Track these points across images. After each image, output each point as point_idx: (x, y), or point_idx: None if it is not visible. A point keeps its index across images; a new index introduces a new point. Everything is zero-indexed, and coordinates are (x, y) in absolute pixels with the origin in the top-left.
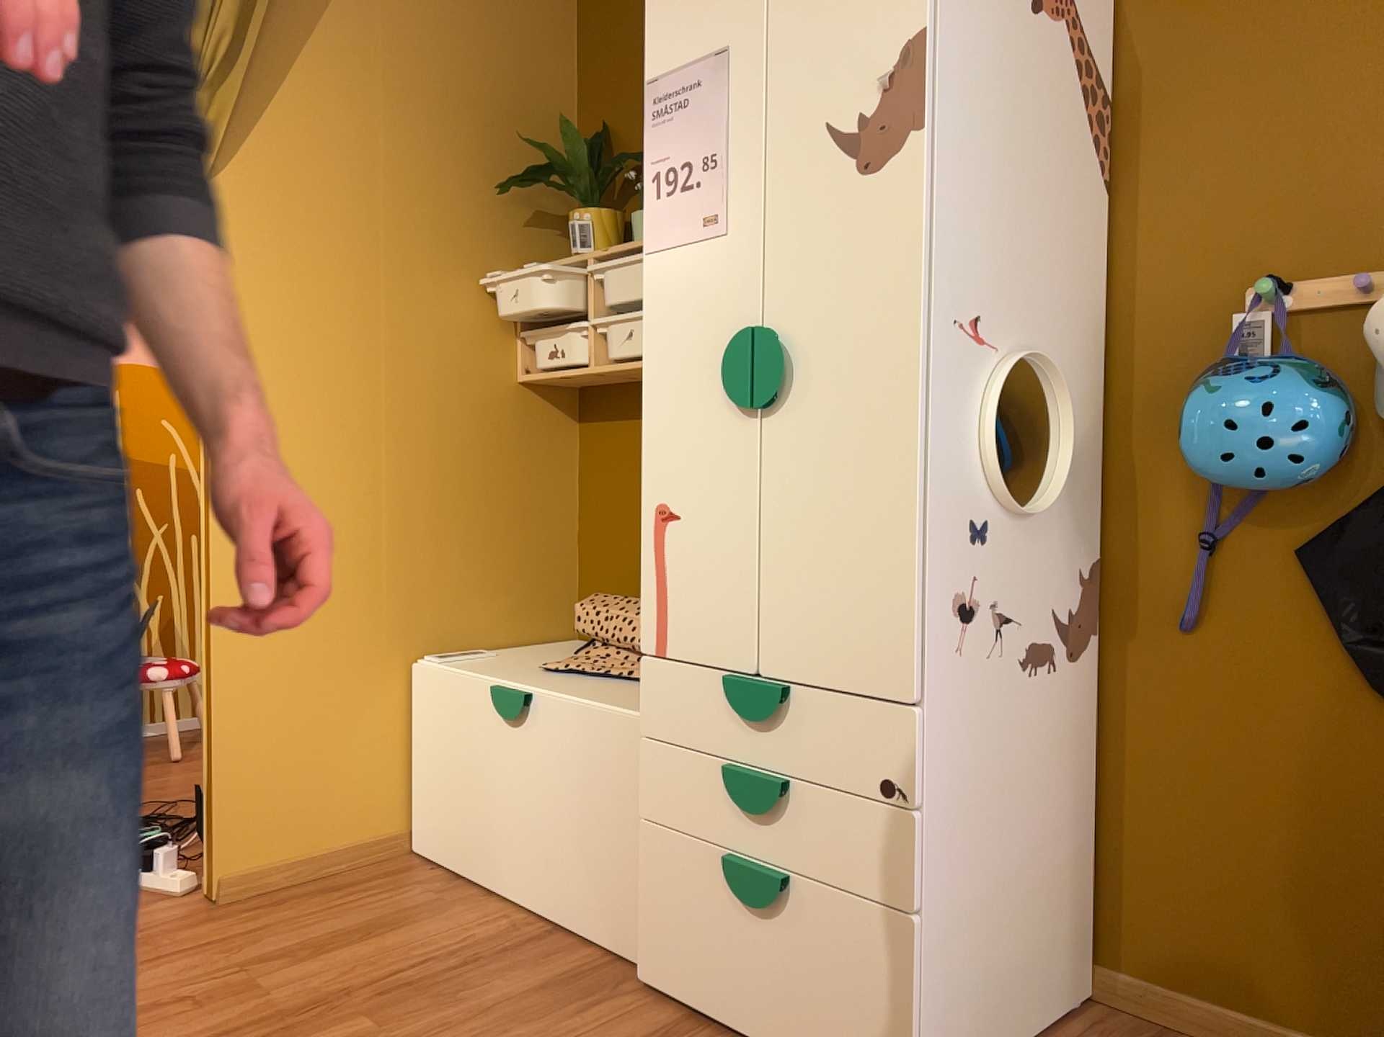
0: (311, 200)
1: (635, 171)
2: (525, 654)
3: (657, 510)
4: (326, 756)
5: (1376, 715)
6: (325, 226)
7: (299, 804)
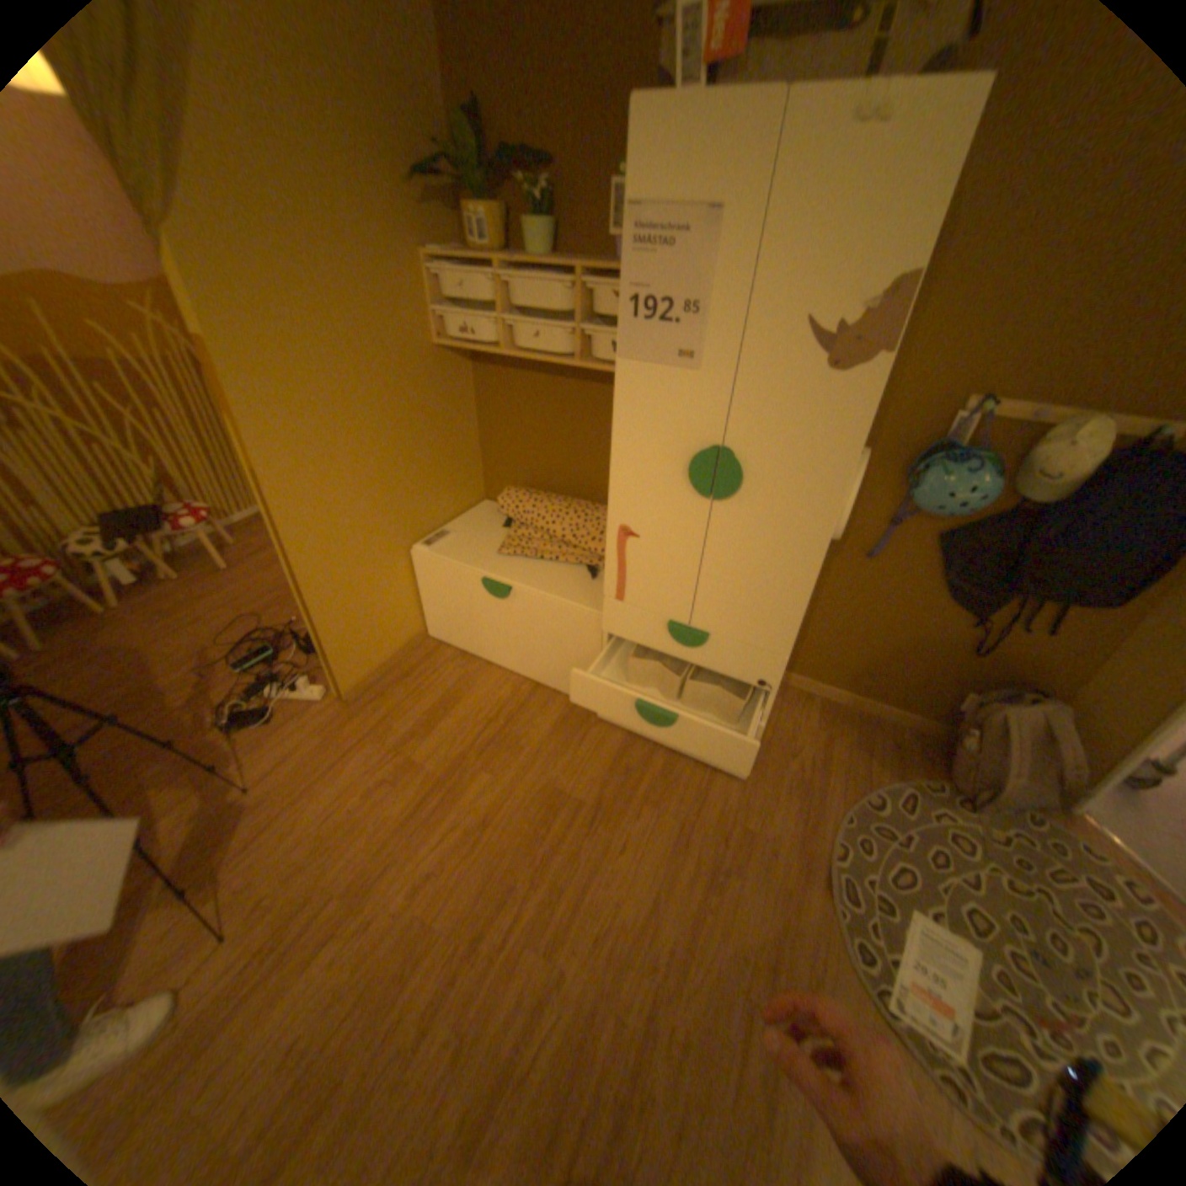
0: (256, 225)
1: (510, 158)
2: (473, 529)
3: (621, 529)
4: (379, 614)
5: (945, 604)
6: (275, 248)
7: (372, 642)
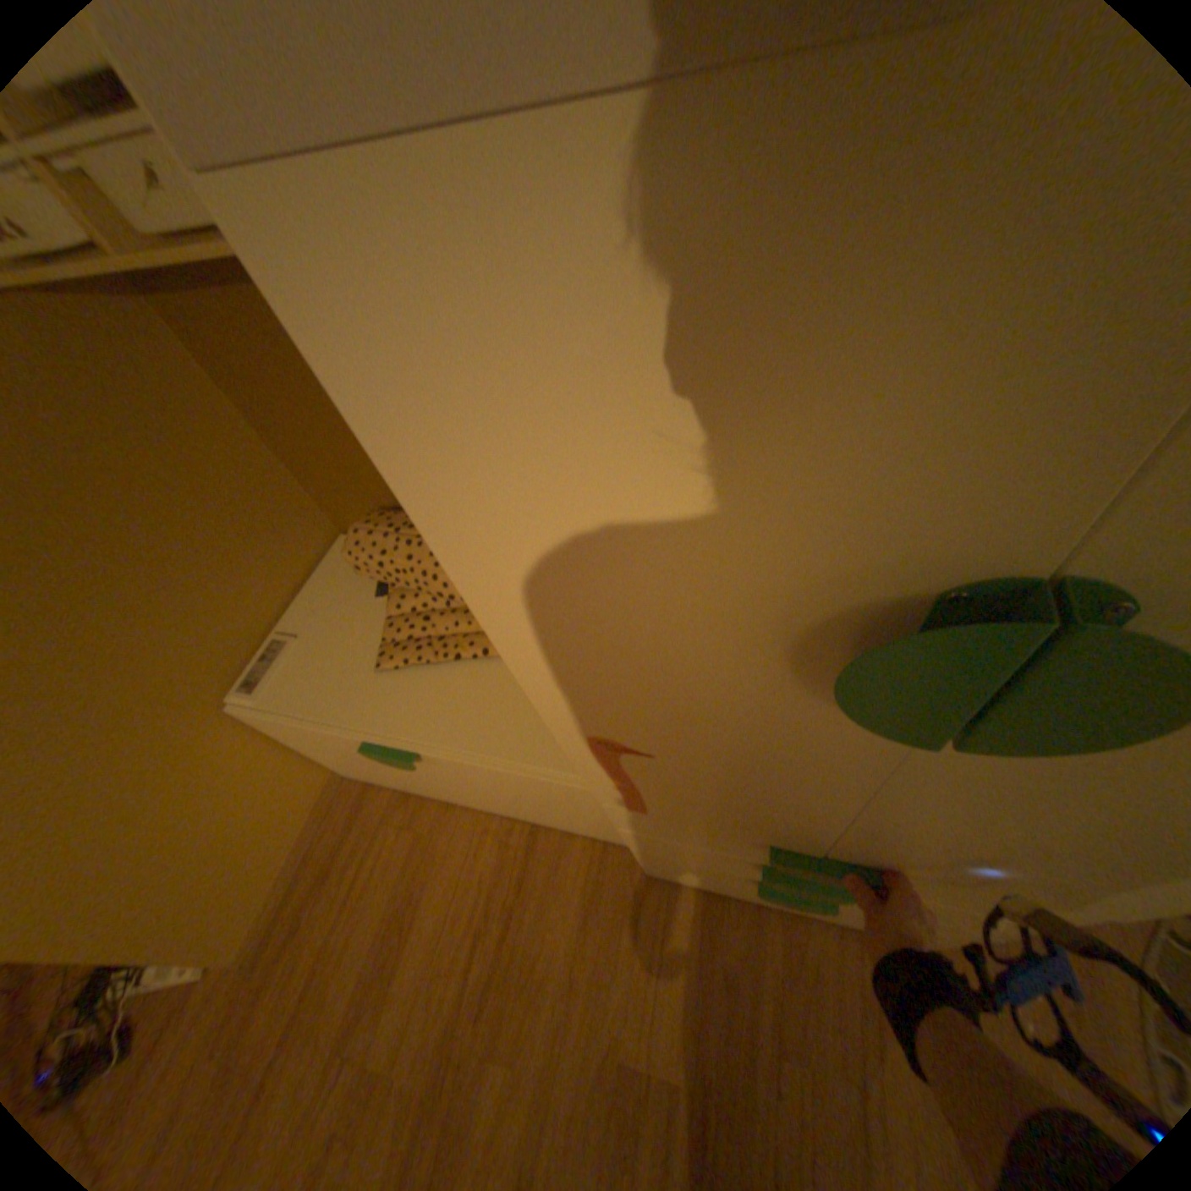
0: None
1: None
2: (325, 614)
3: (595, 739)
4: (222, 828)
5: None
6: None
7: (236, 867)
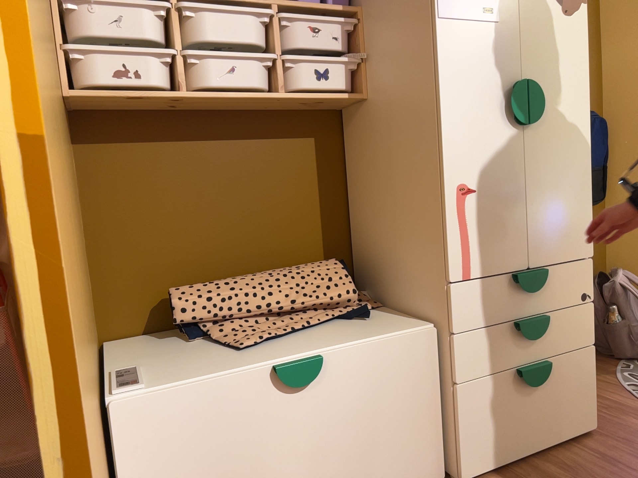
0: None
1: None
2: (152, 357)
3: (460, 189)
4: None
5: None
6: None
7: None
